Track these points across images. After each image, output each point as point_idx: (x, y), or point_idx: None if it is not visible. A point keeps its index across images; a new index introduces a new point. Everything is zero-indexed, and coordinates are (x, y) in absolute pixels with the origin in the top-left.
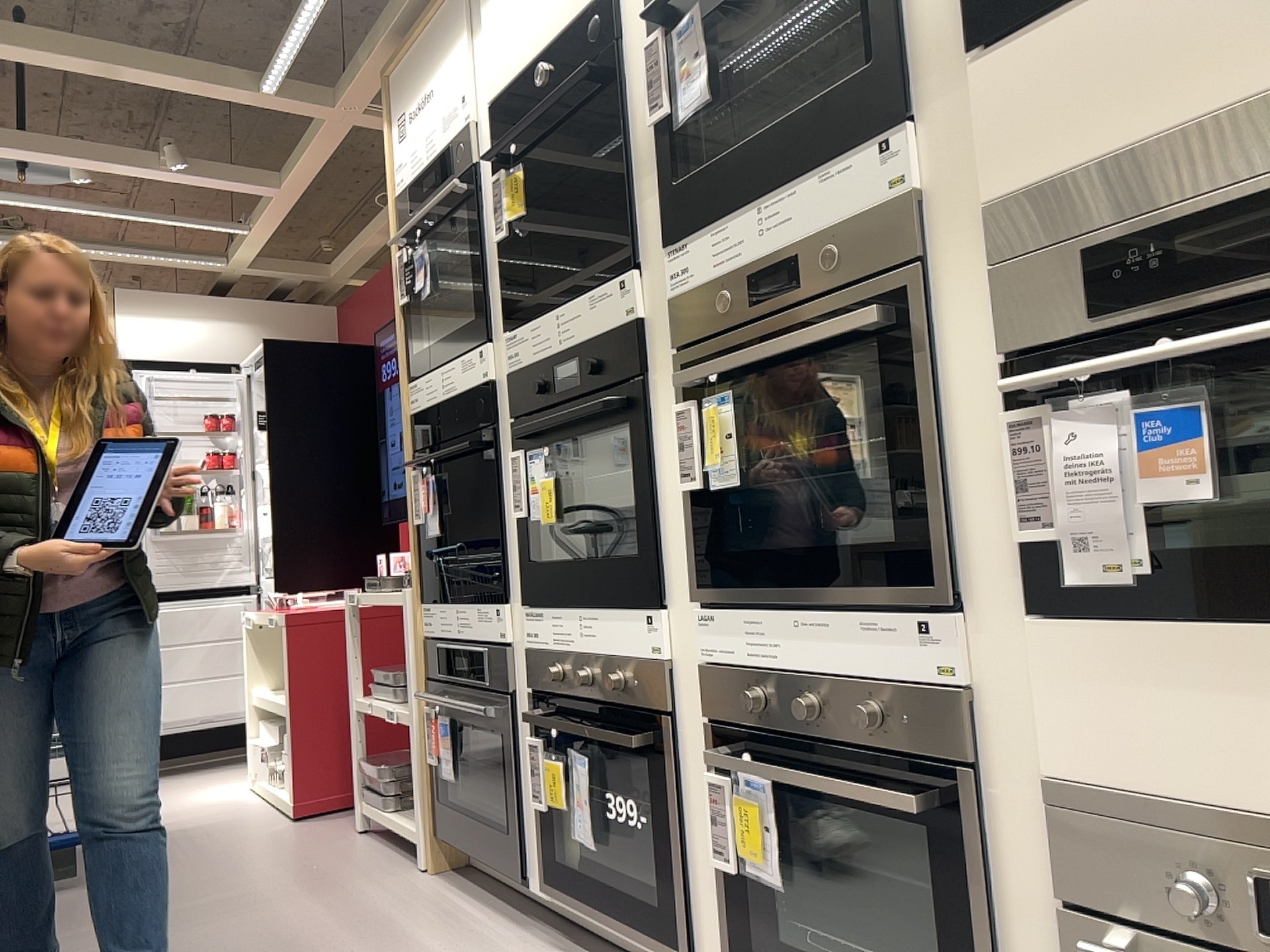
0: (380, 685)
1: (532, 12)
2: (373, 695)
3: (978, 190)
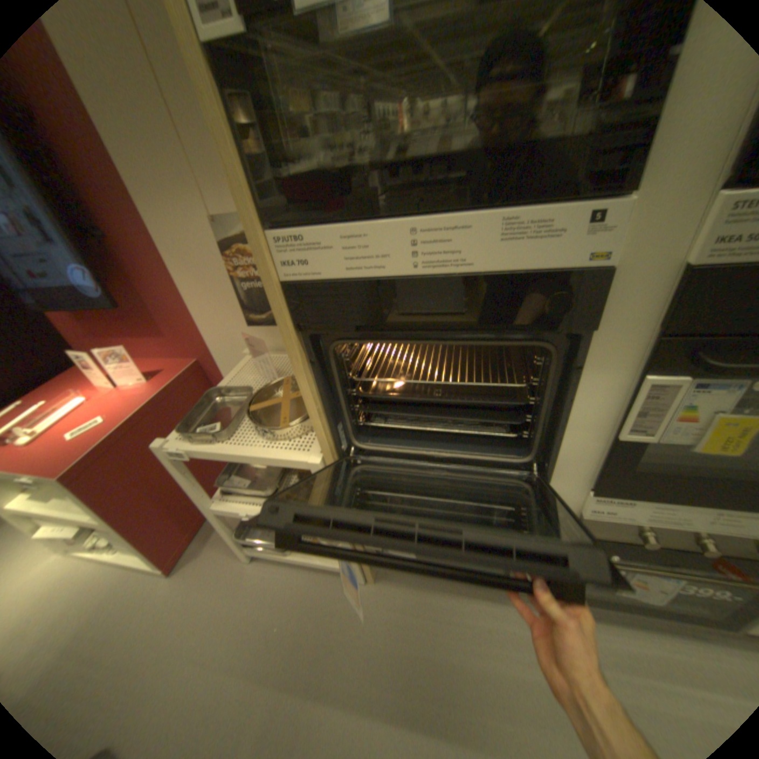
0: (239, 495)
1: None
2: (218, 495)
3: None
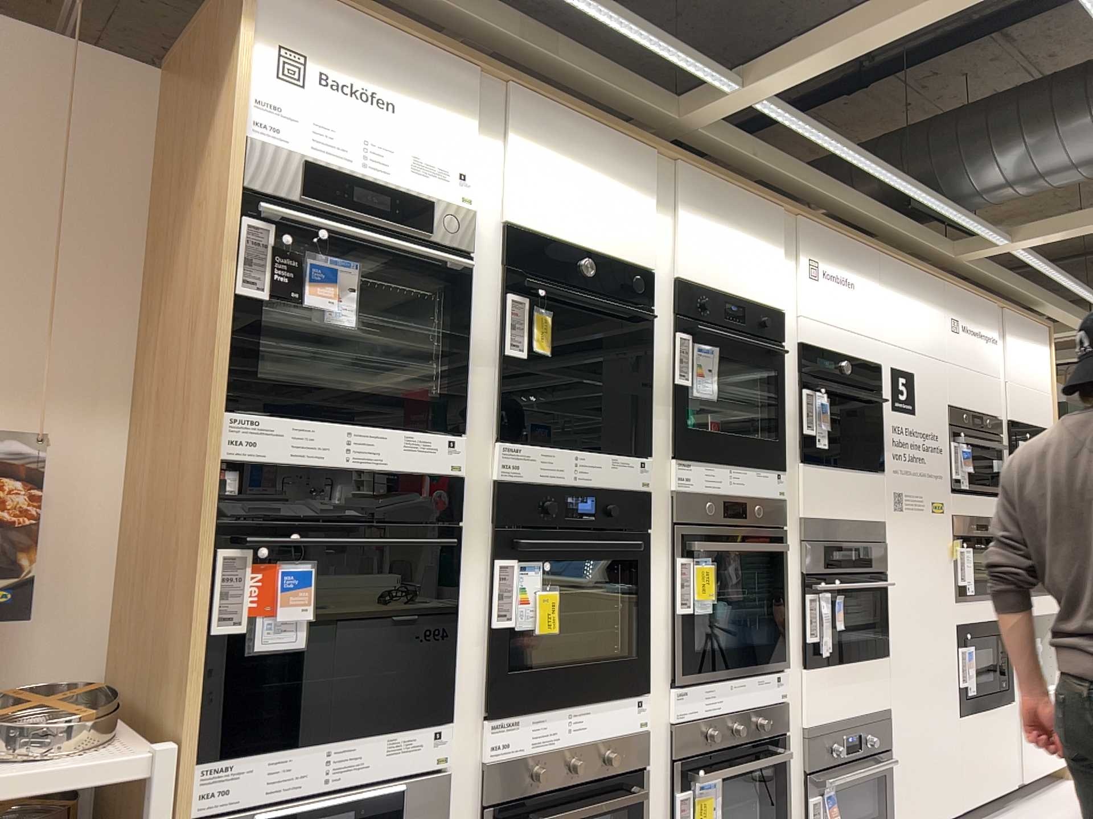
0: None
1: (581, 215)
2: None
3: (793, 508)
